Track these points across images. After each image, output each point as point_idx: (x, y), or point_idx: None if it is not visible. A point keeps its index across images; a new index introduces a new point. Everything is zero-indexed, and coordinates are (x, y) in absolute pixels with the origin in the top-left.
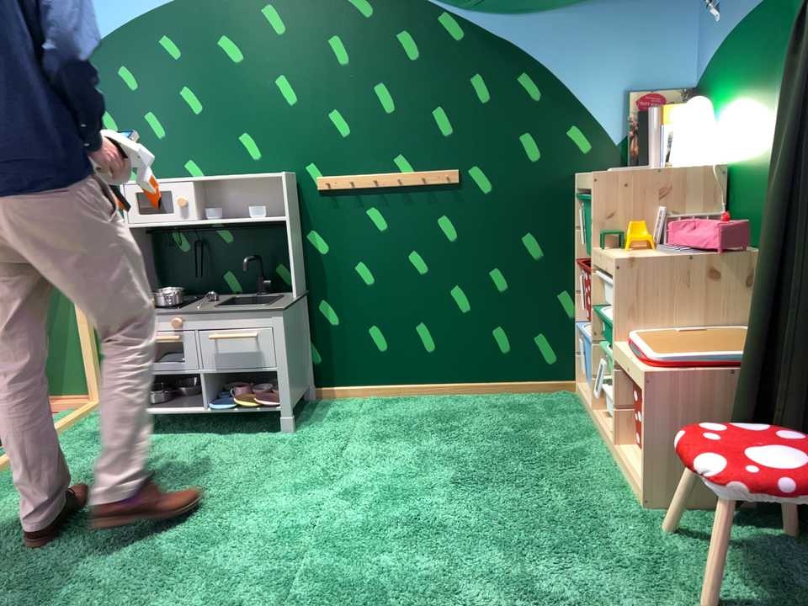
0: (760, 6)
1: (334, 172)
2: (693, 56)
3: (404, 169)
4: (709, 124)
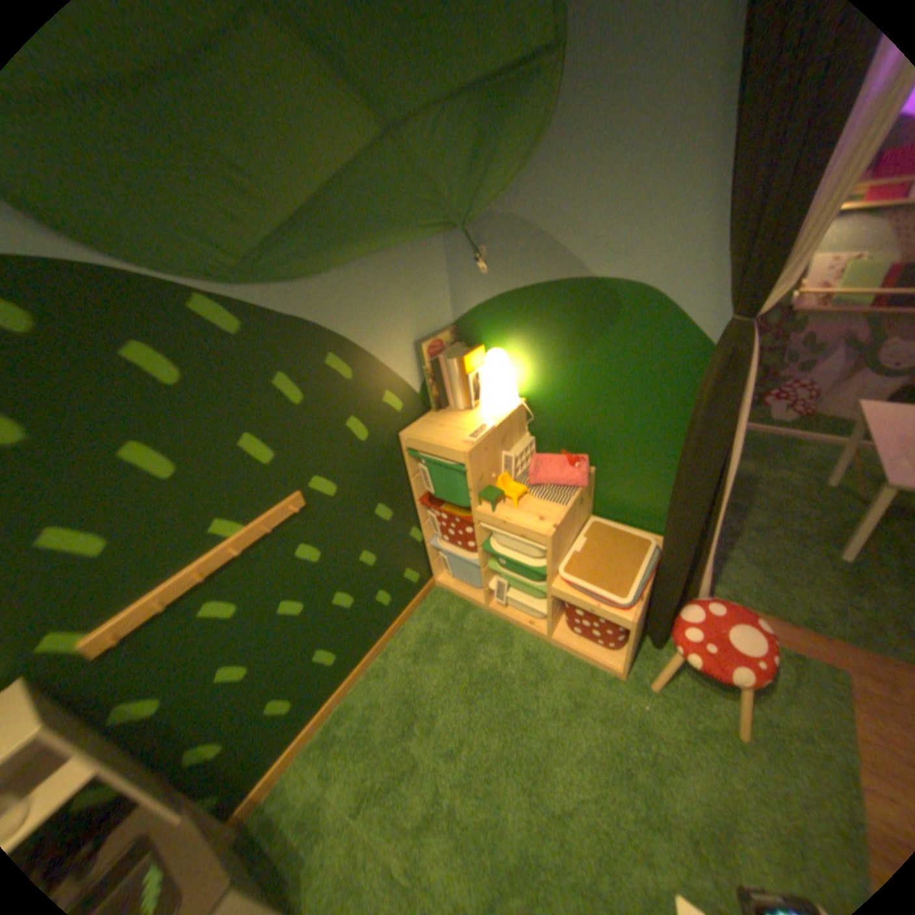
0: (562, 282)
1: (115, 611)
2: (451, 297)
3: (233, 533)
4: (511, 373)
